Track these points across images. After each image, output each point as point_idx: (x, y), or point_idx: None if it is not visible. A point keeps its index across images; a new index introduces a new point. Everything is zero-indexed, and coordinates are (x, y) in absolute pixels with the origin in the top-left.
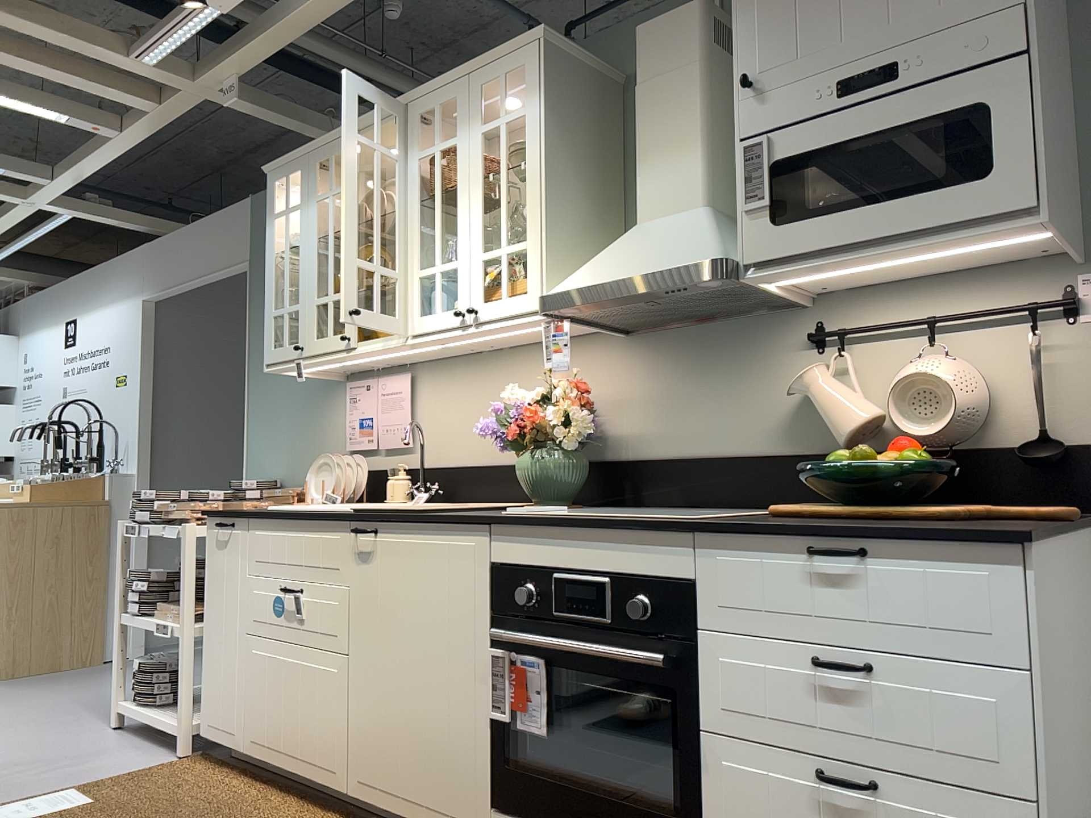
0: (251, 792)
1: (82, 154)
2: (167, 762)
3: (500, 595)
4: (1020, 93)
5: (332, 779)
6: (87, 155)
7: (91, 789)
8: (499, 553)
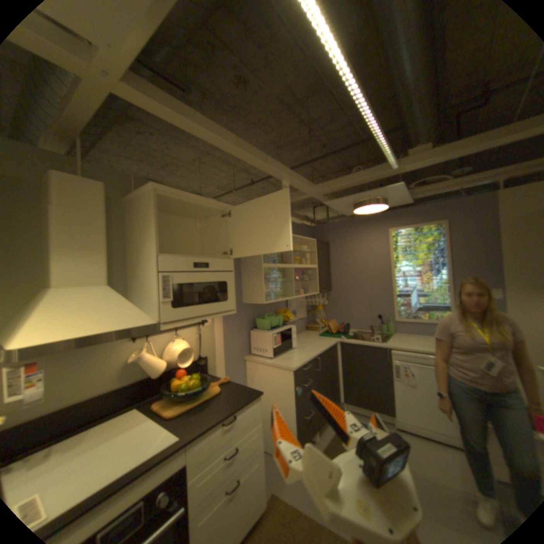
0: None
1: None
2: None
3: None
4: (233, 281)
5: None
6: None
7: None
8: None
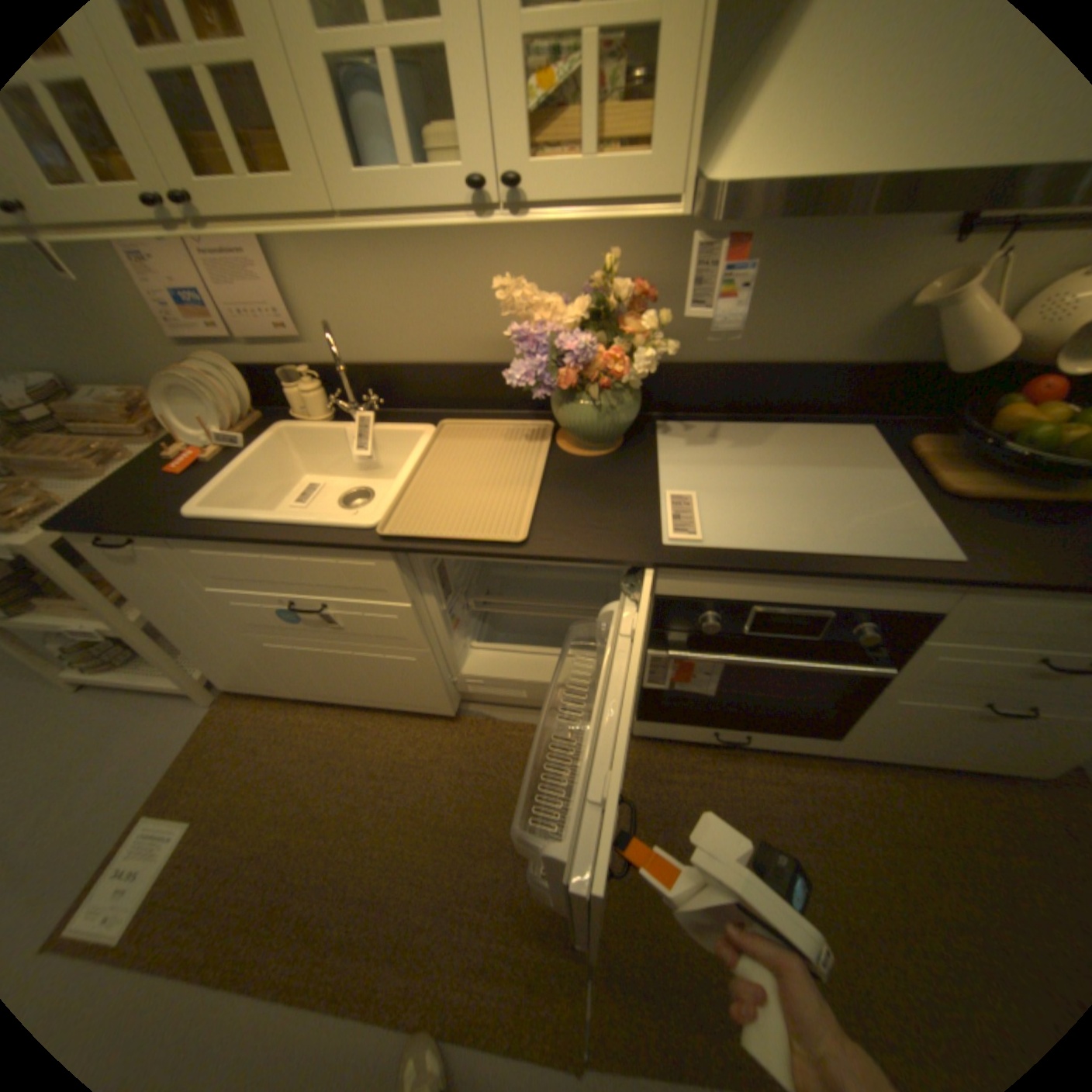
0: (335, 726)
1: None
2: (200, 721)
3: (666, 616)
4: None
5: (434, 711)
6: None
7: (161, 805)
8: (671, 588)
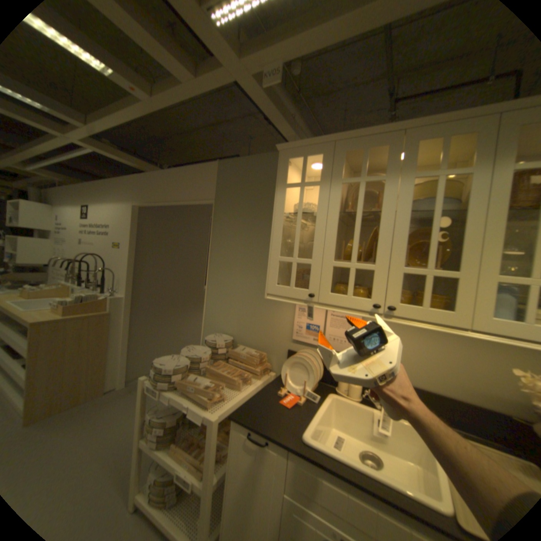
0: None
1: (107, 107)
2: None
3: None
4: None
5: None
6: (112, 109)
7: None
8: None
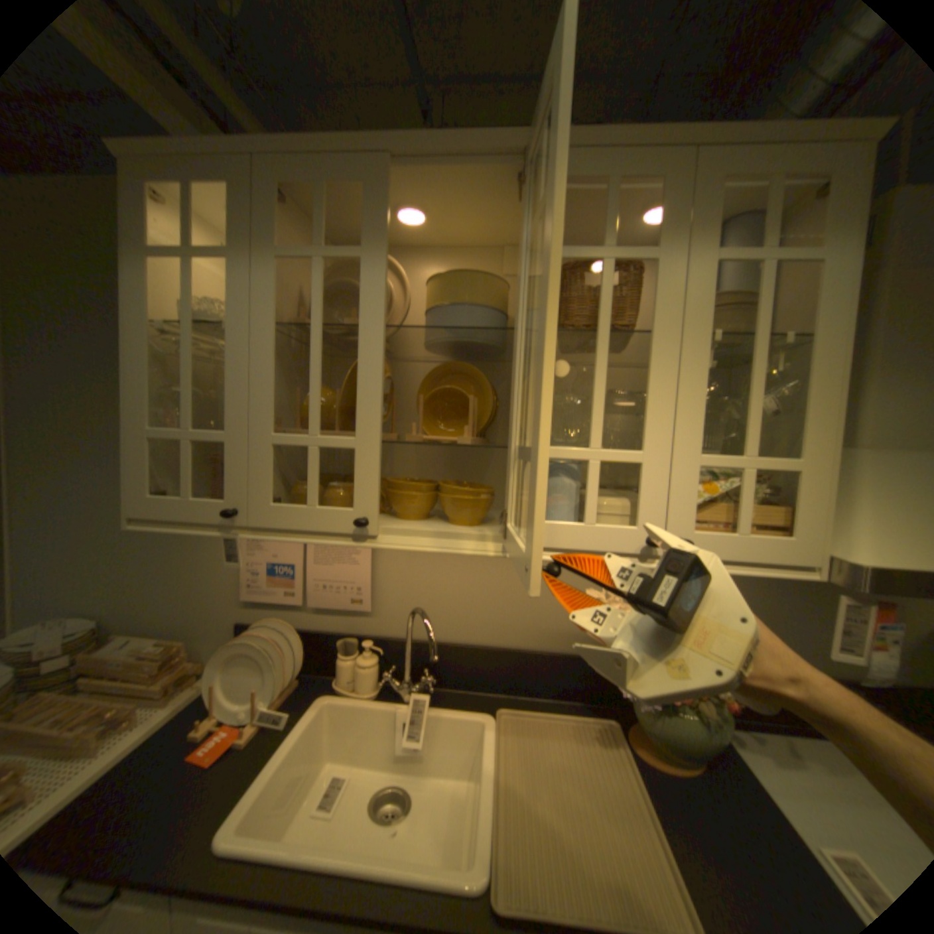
0: None
1: None
2: None
3: None
4: None
5: None
6: None
7: None
8: None
